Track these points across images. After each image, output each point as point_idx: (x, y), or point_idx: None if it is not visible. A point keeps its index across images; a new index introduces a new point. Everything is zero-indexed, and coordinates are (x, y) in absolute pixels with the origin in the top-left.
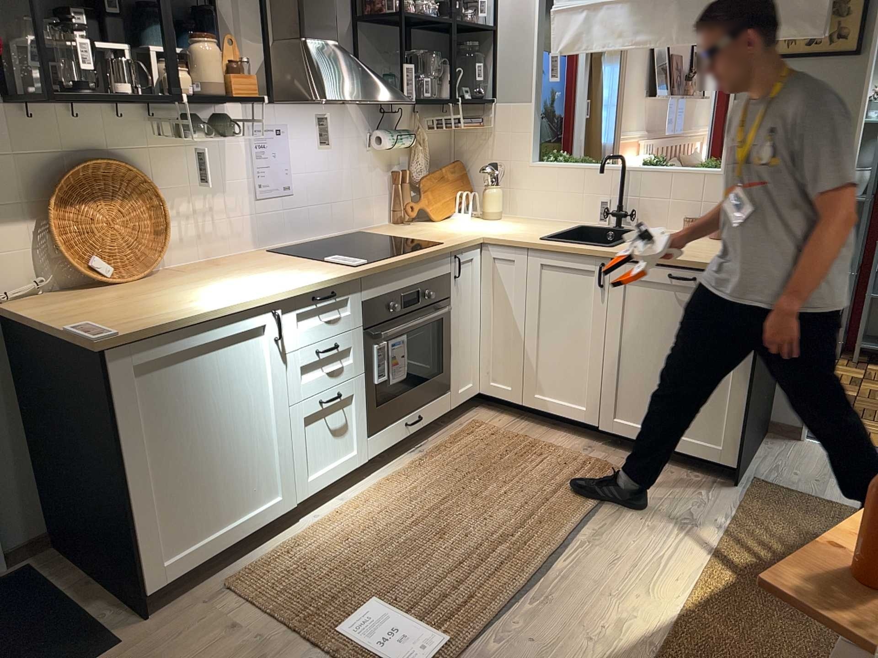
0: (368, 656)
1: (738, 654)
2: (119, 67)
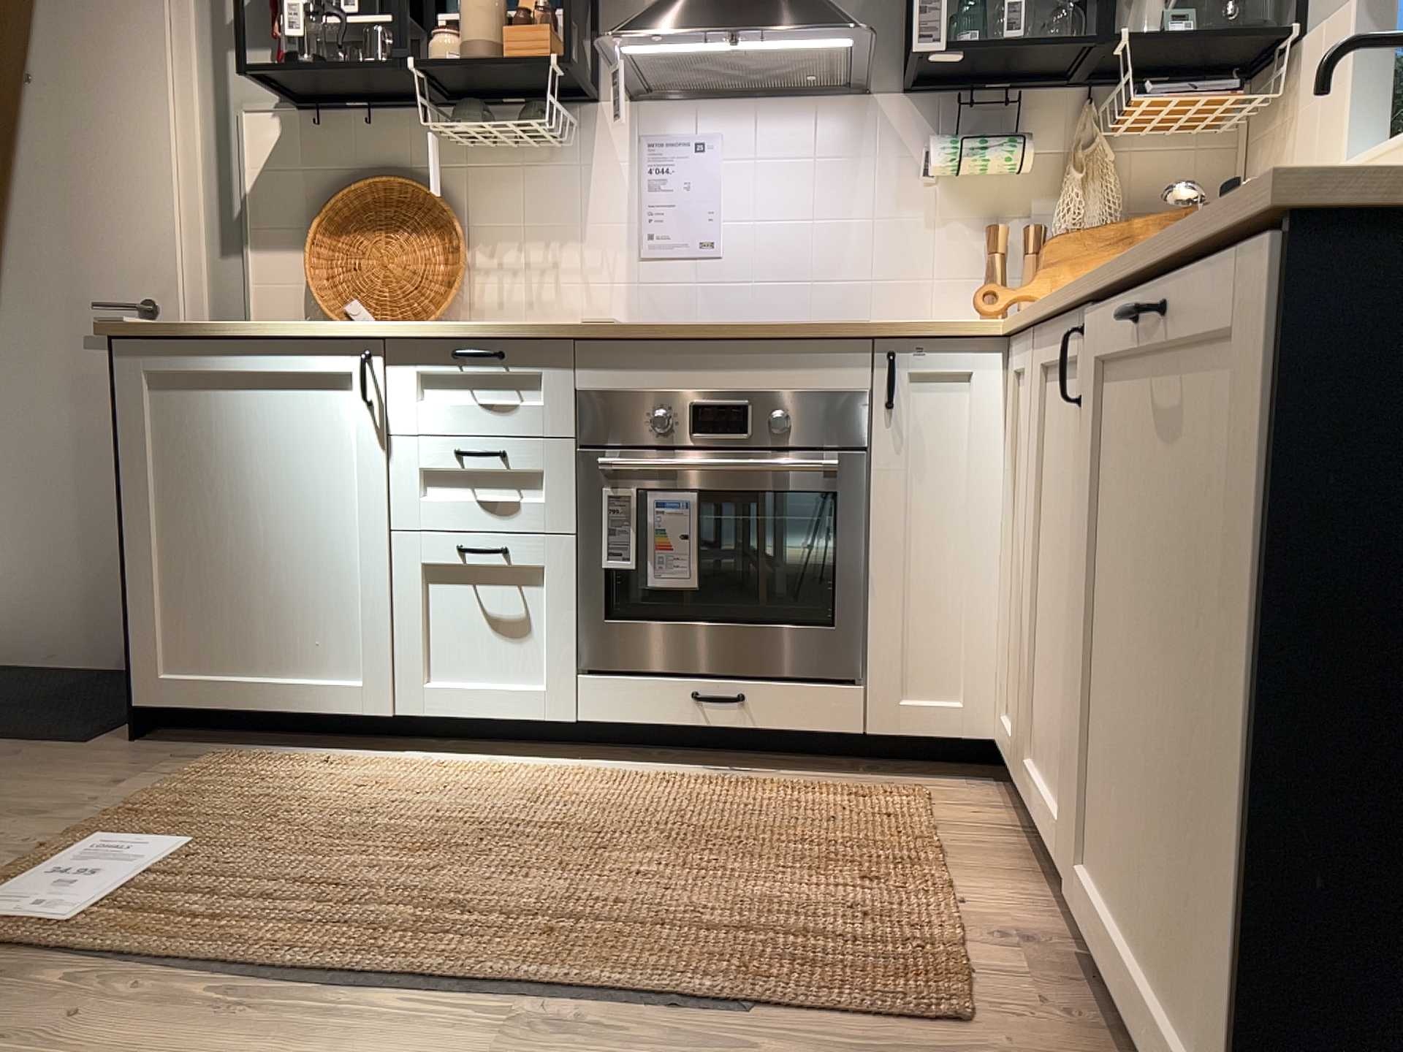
0: (32, 874)
1: None
2: (368, 38)
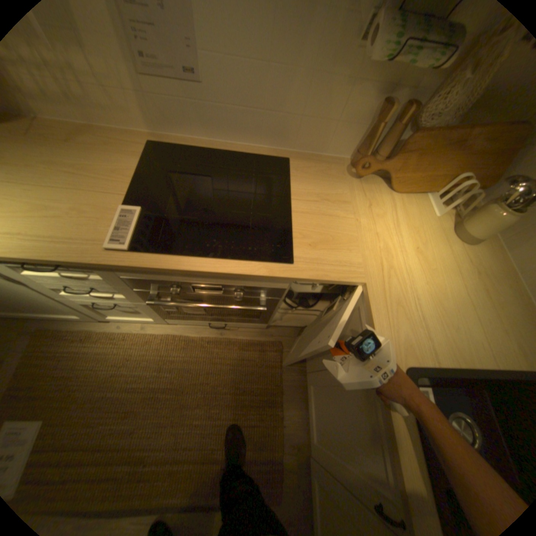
0: None
1: None
2: None
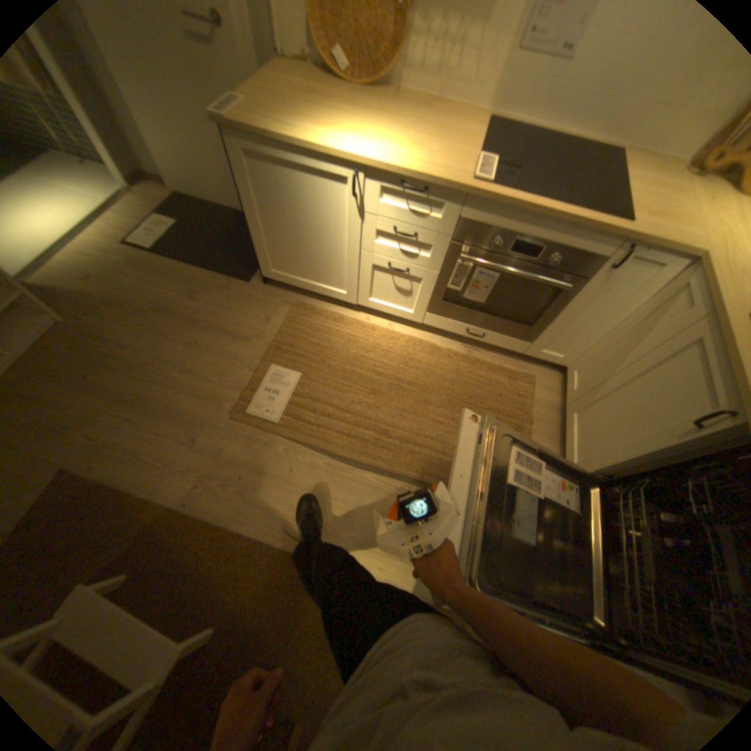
0: (258, 385)
1: (307, 617)
2: None
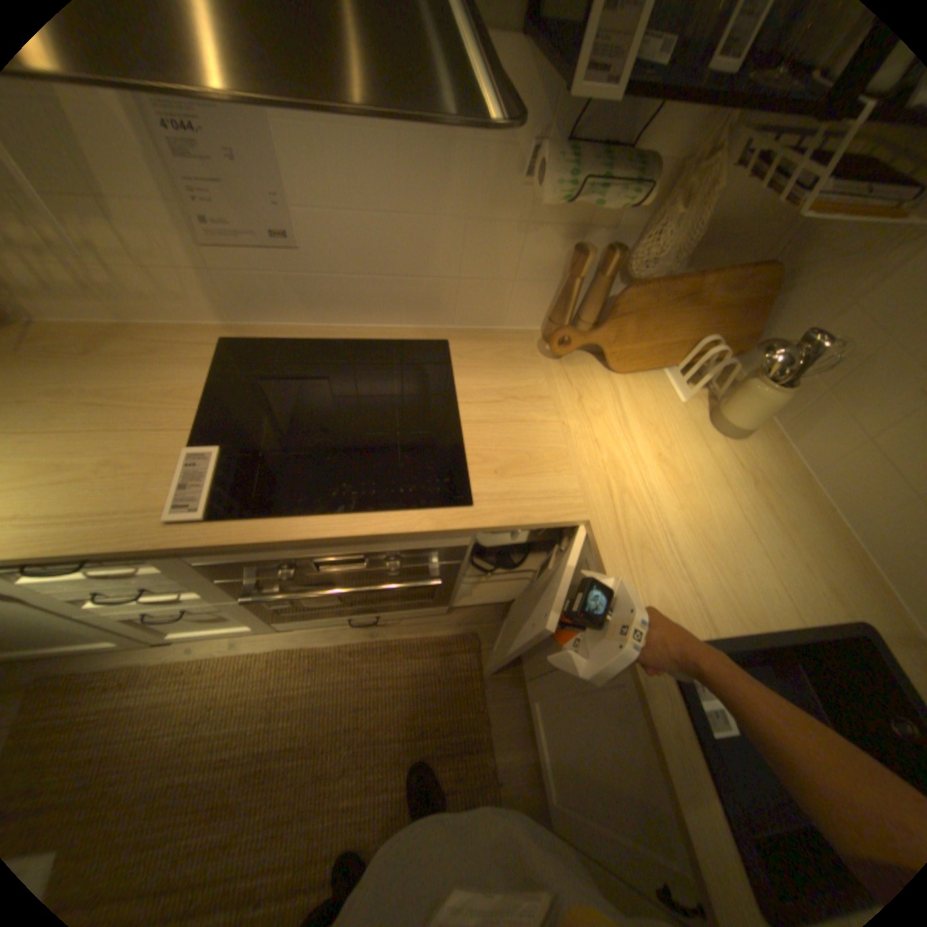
0: None
1: None
2: None
